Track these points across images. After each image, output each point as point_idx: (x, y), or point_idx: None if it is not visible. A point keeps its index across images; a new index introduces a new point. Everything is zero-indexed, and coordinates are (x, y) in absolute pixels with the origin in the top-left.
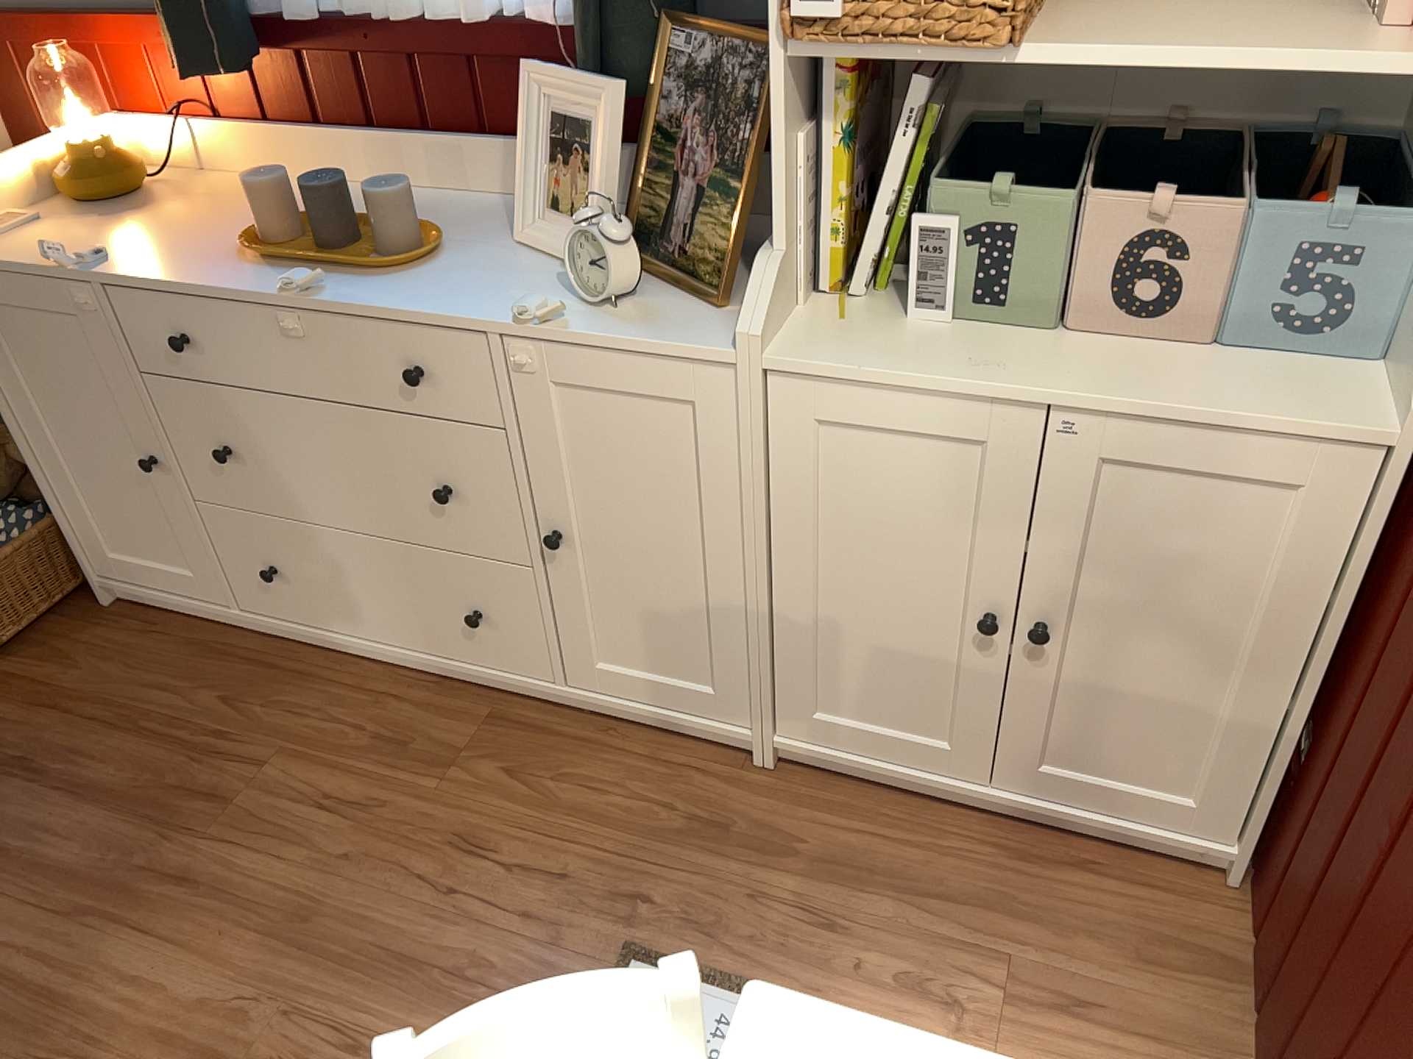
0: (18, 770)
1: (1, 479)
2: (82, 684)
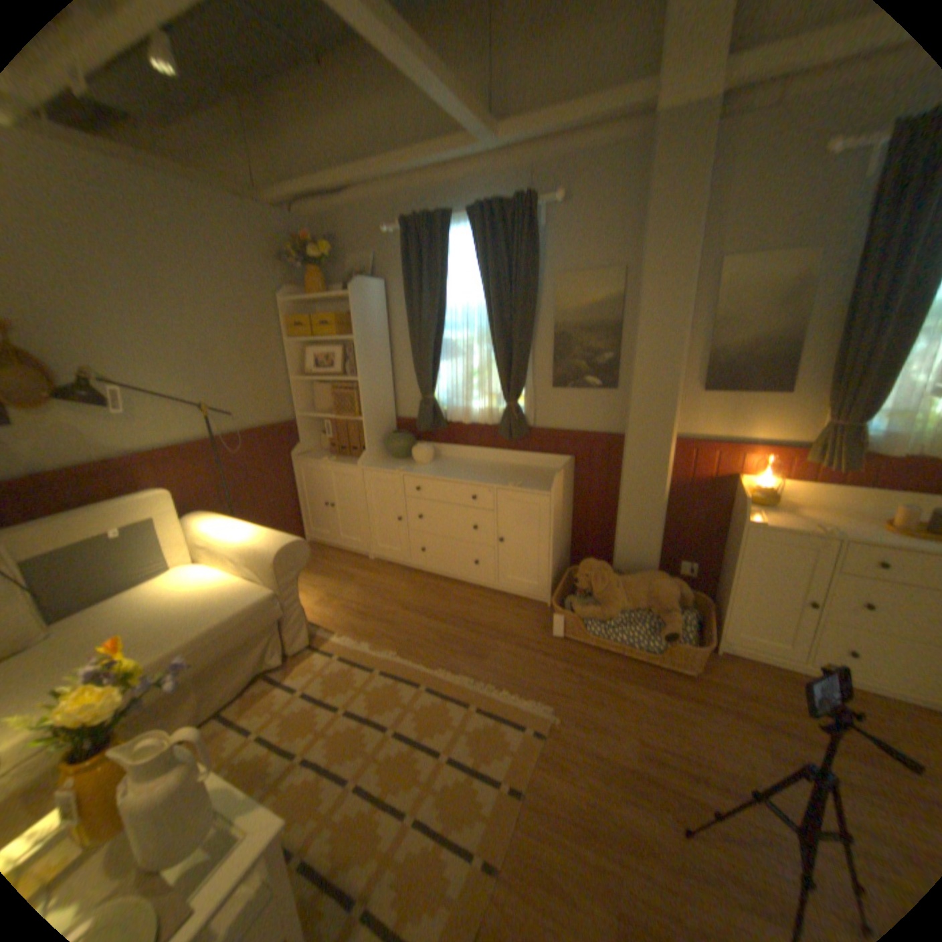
0: (773, 733)
1: (678, 598)
2: (751, 692)
